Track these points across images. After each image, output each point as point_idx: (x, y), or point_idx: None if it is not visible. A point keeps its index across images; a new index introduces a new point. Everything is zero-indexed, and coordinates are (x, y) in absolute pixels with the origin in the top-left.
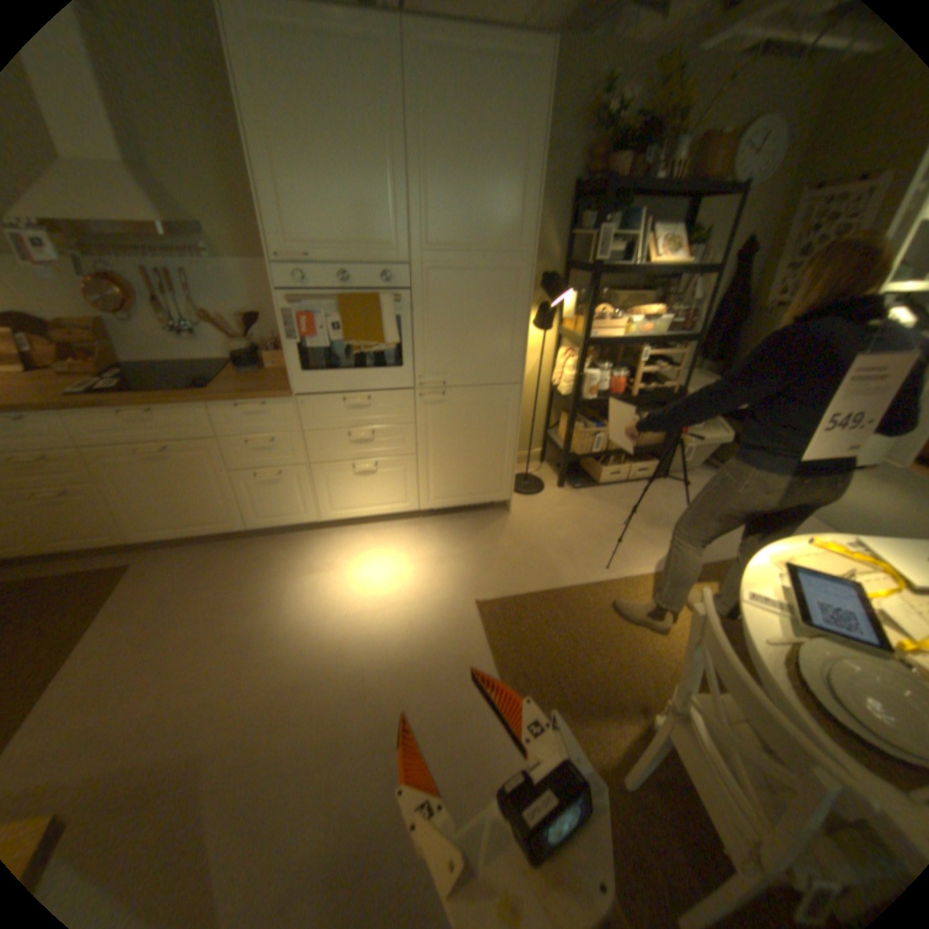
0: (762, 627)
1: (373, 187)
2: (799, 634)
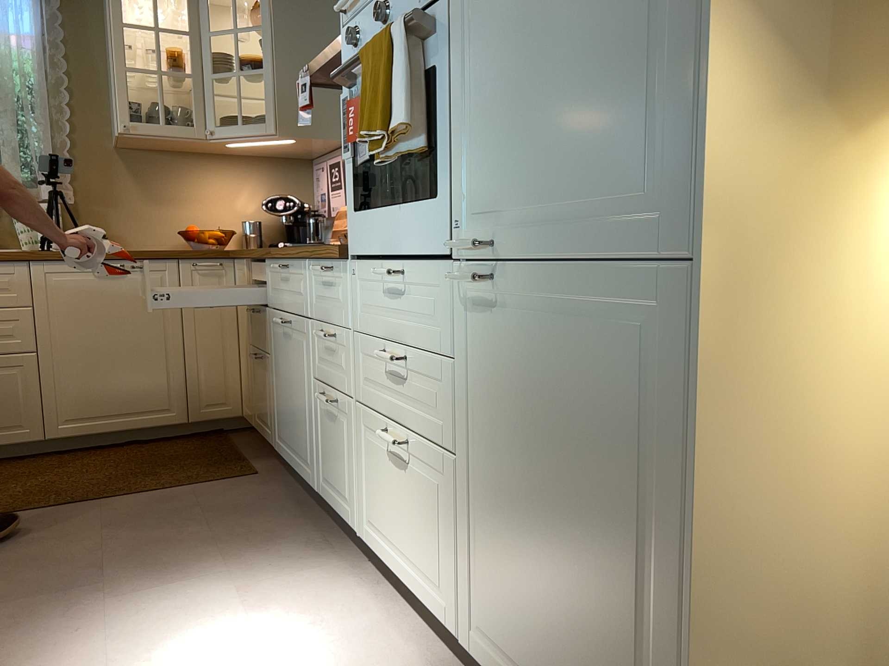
0: None
1: None
2: None
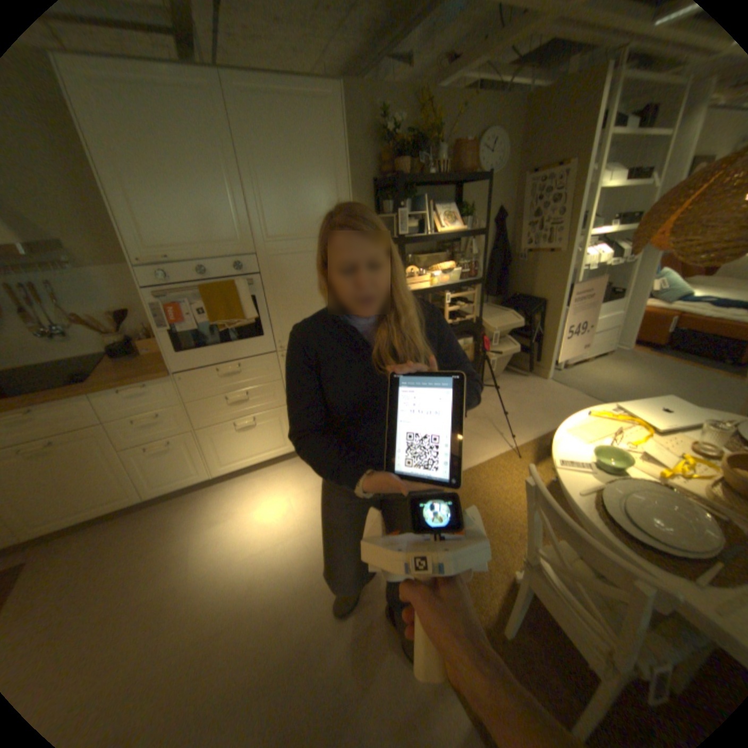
0: (573, 484)
1: (215, 199)
2: (598, 483)
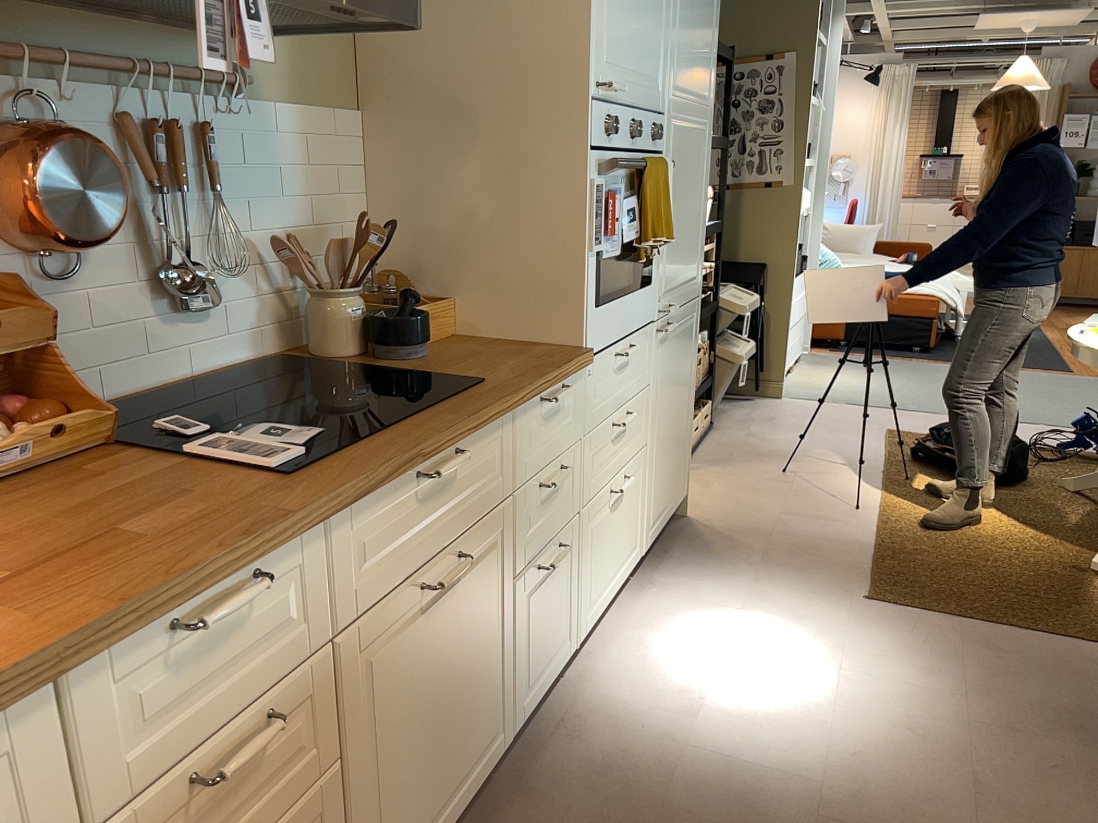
0: None
1: None
2: None
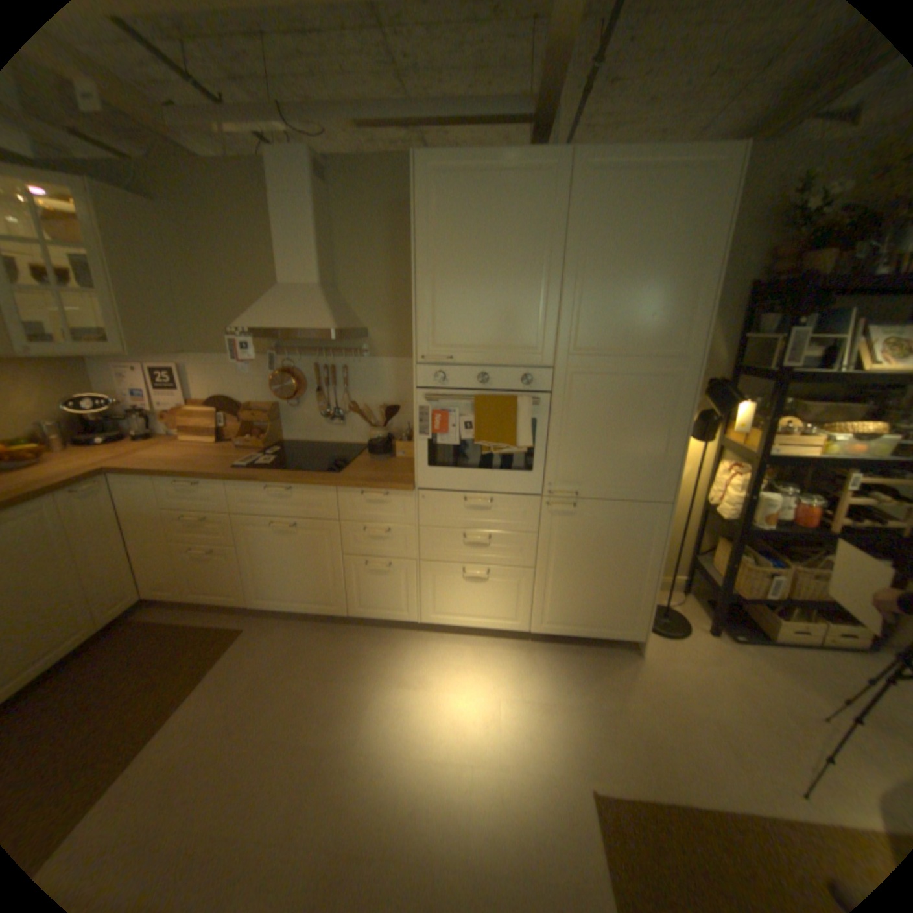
0: None
1: (525, 297)
2: None
